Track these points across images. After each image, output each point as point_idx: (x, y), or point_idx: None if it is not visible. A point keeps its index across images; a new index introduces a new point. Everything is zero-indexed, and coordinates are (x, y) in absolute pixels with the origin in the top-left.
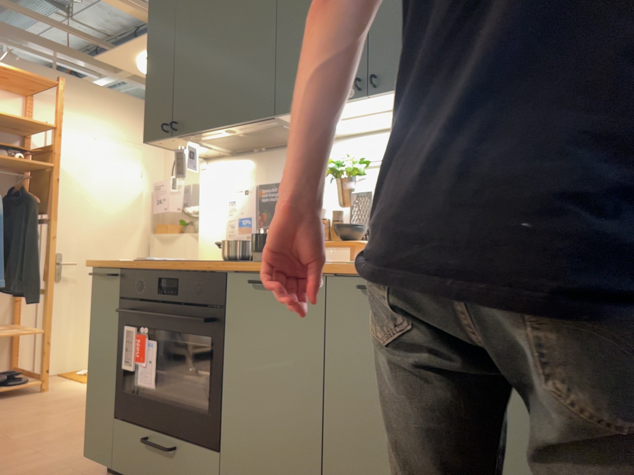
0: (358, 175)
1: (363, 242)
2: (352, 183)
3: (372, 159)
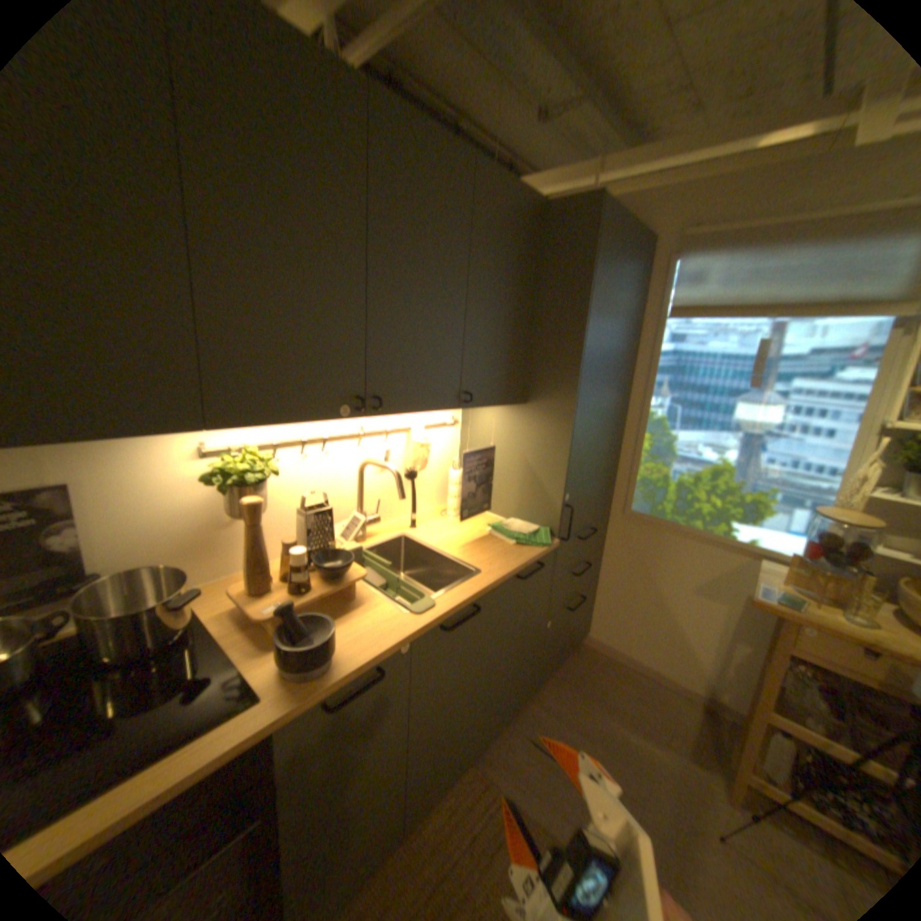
0: (261, 476)
1: (367, 576)
2: (265, 492)
3: (260, 448)
